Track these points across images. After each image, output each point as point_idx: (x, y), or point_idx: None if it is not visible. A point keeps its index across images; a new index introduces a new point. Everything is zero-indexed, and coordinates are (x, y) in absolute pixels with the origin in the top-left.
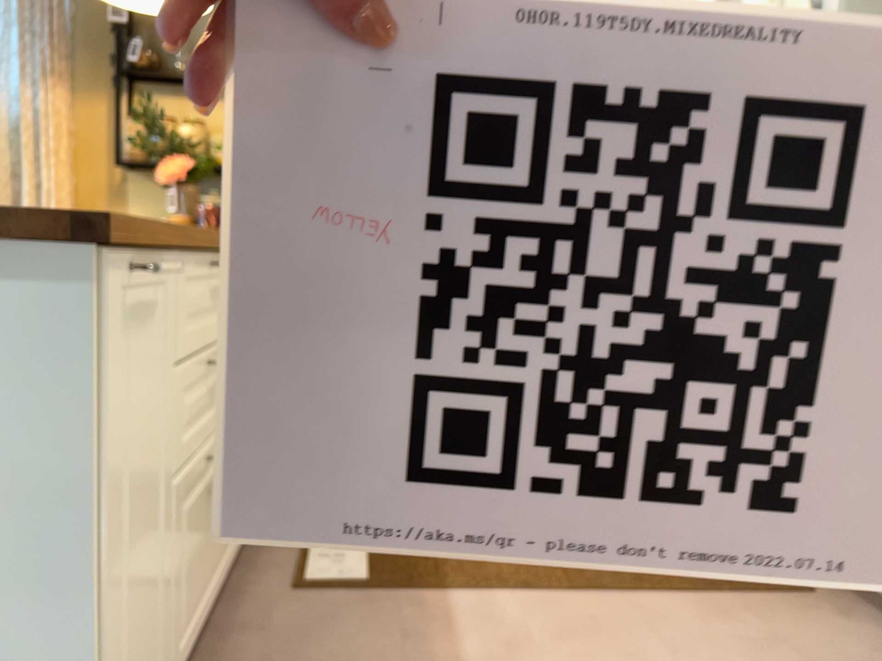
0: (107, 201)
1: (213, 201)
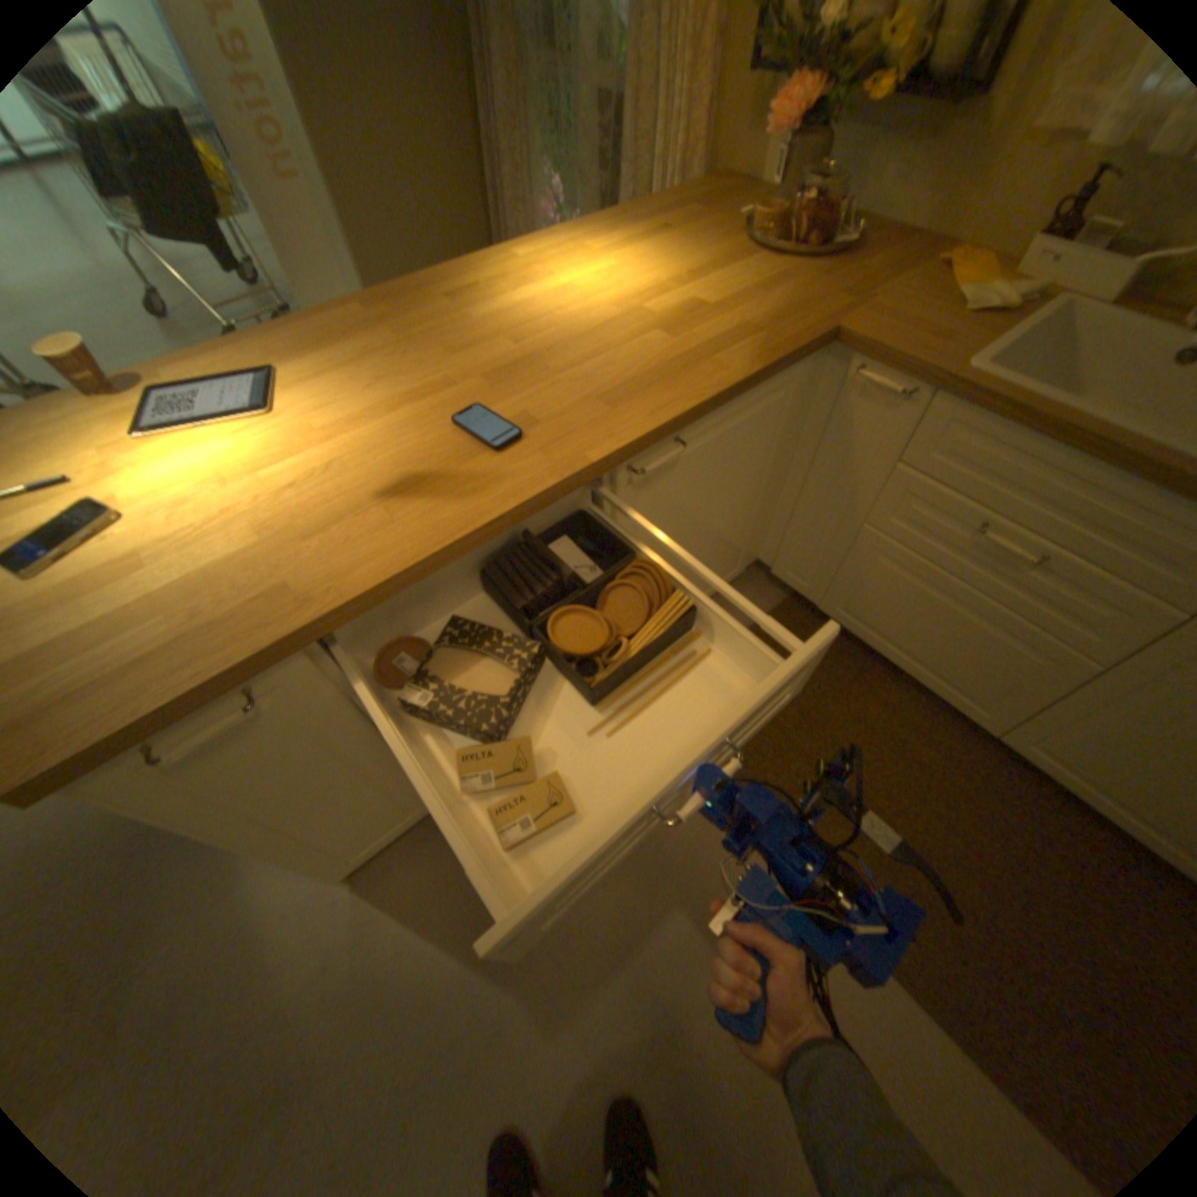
0: (748, 121)
1: (819, 184)
